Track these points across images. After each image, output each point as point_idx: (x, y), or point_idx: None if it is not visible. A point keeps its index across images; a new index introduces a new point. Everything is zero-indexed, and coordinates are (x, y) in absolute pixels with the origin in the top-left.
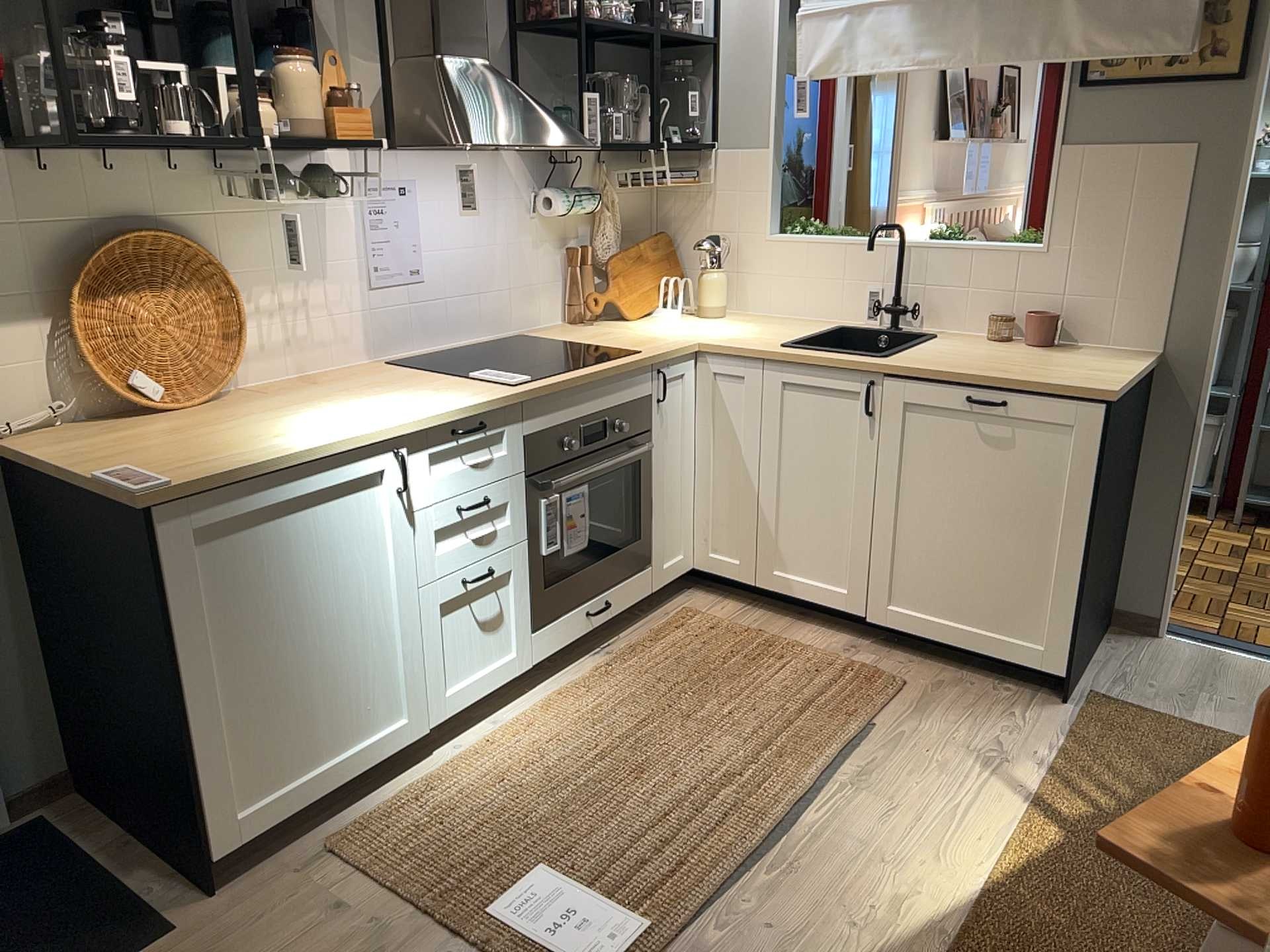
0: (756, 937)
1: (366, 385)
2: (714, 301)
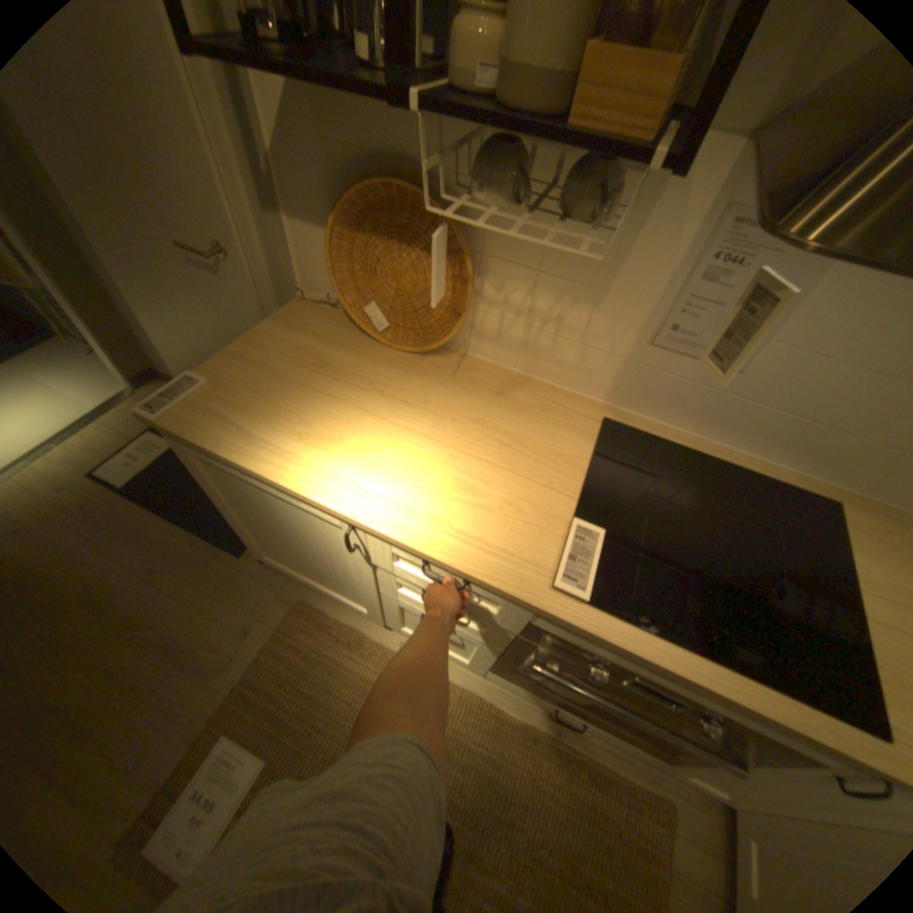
0: None
1: (514, 430)
2: None
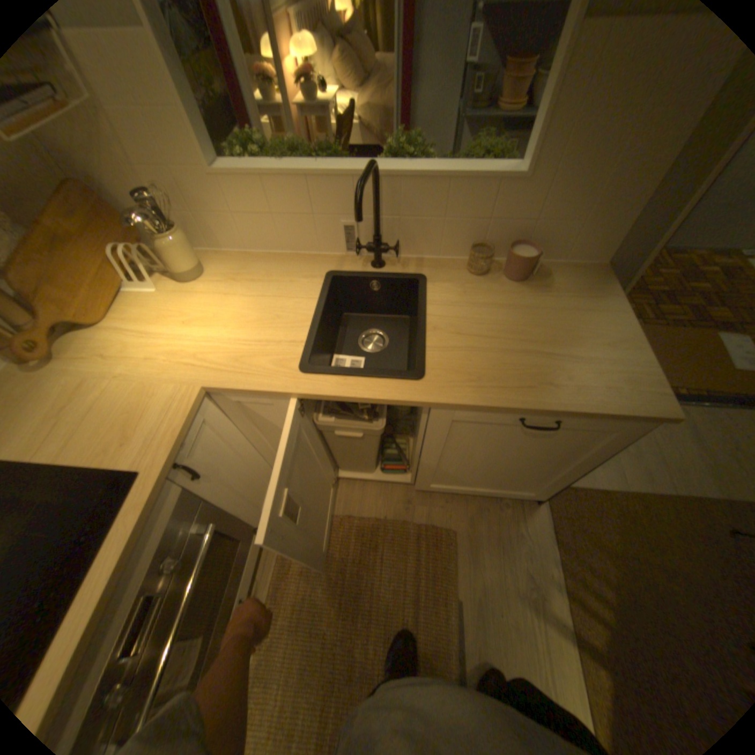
0: None
1: None
2: (181, 267)
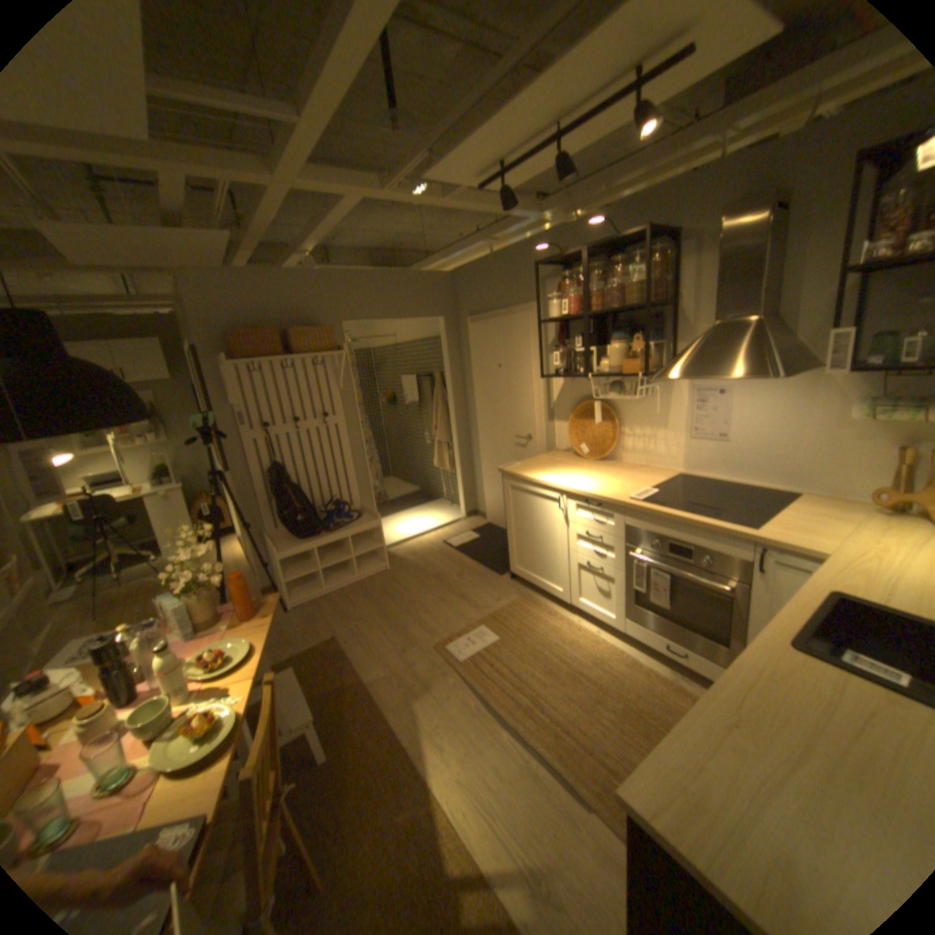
0: (446, 692)
1: (633, 475)
2: None
